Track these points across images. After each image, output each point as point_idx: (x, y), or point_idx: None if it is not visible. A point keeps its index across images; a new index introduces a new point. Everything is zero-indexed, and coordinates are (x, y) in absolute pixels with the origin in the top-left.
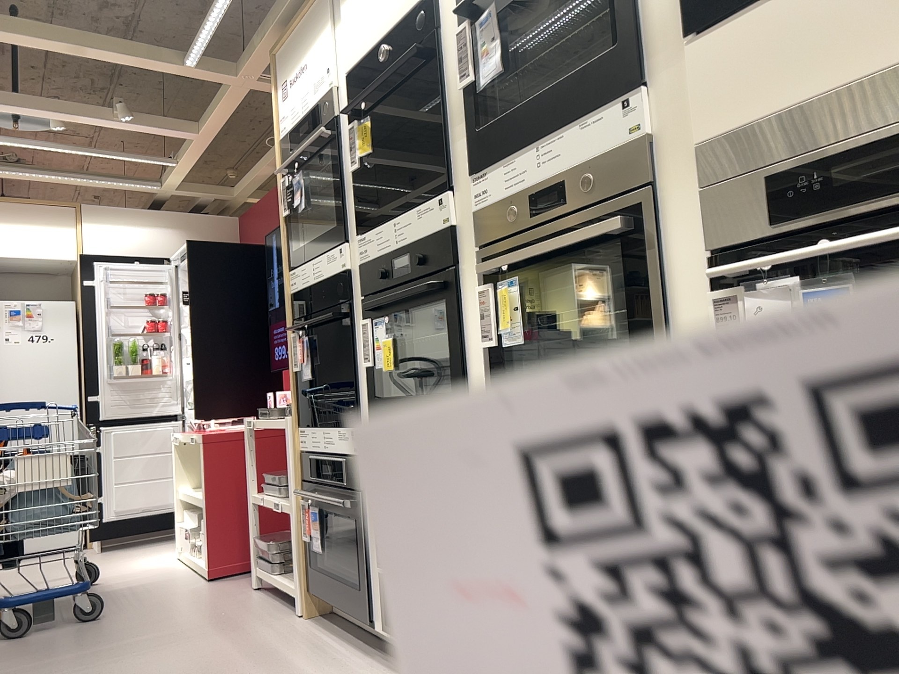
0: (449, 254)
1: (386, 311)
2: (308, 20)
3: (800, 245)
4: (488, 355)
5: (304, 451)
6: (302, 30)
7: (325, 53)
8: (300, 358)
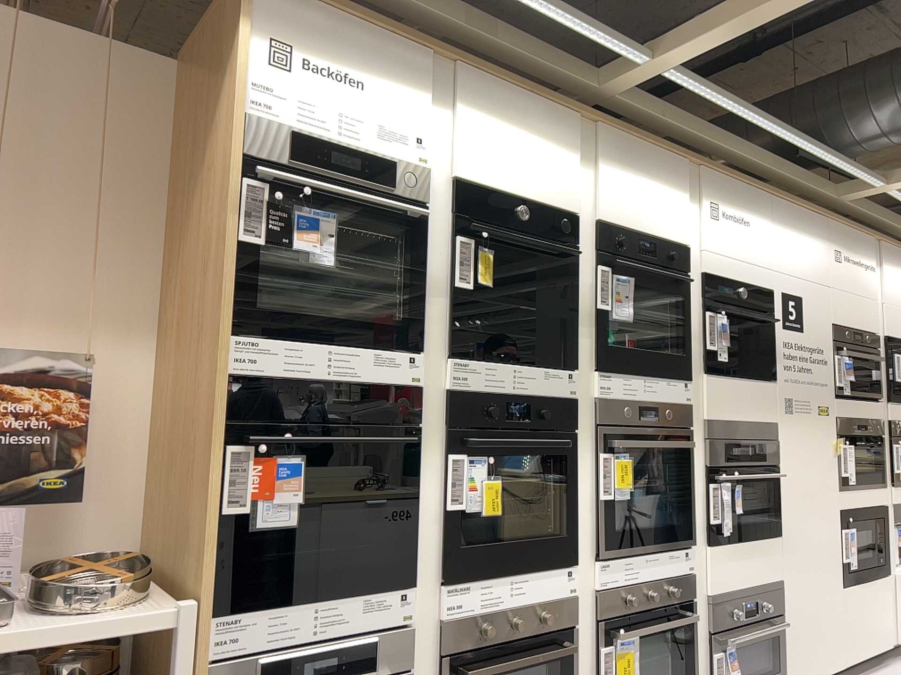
0: (576, 422)
1: (491, 452)
2: (385, 43)
3: (724, 470)
4: (597, 504)
5: (231, 655)
6: (364, 35)
7: (418, 116)
8: (256, 490)
